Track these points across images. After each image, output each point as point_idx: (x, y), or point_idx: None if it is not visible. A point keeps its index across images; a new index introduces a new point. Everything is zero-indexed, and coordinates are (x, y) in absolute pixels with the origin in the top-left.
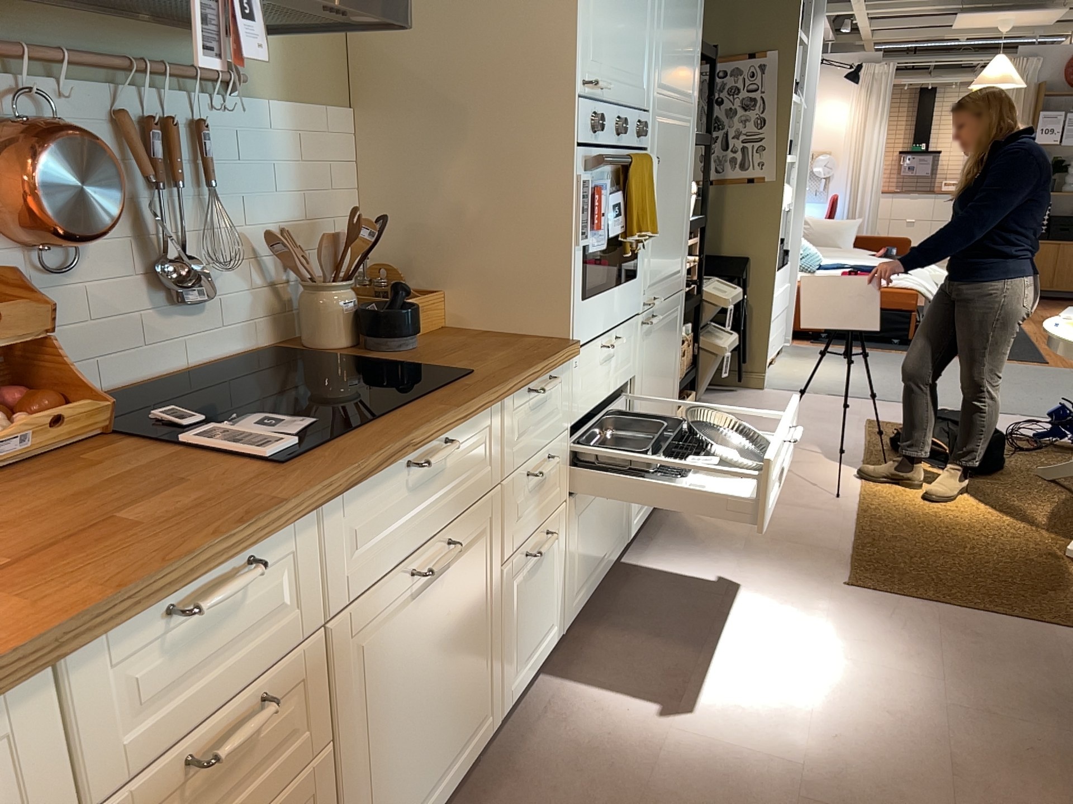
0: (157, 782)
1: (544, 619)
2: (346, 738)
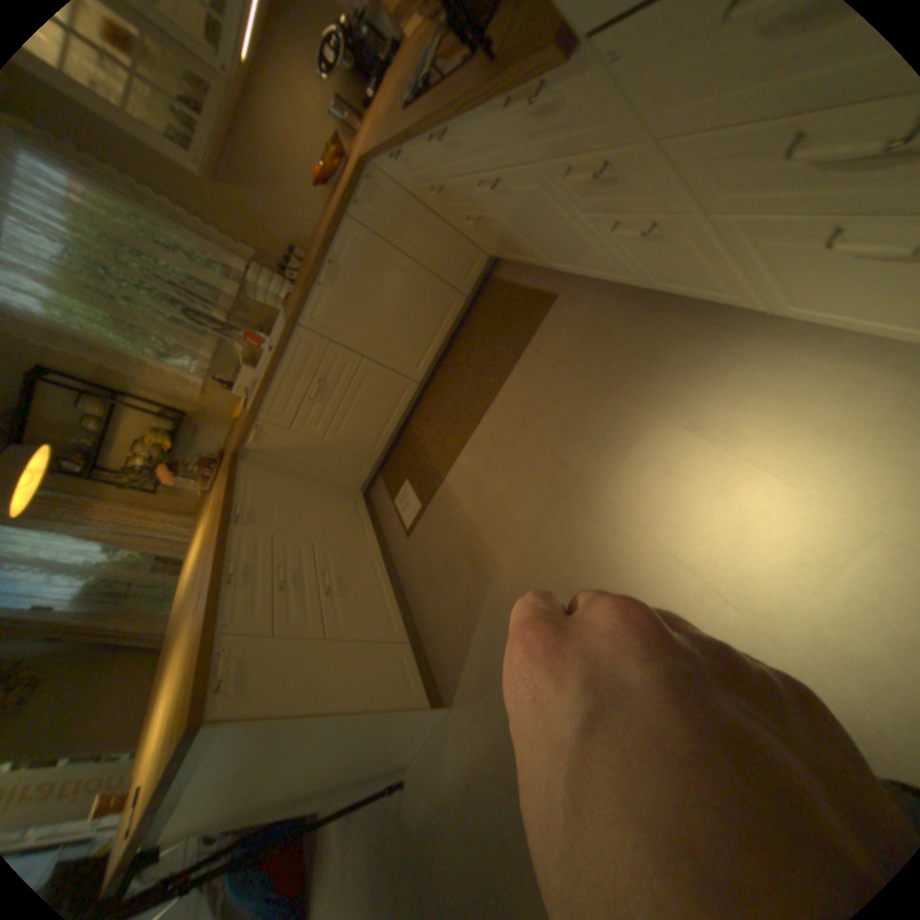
0: (429, 186)
1: (700, 276)
2: (496, 215)
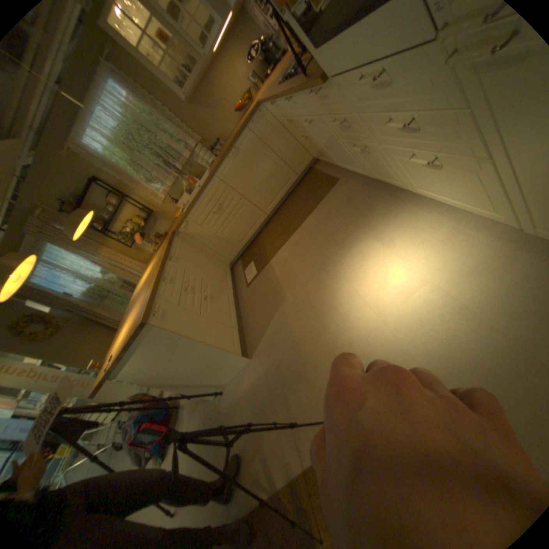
0: (287, 118)
1: (388, 172)
2: (314, 136)
